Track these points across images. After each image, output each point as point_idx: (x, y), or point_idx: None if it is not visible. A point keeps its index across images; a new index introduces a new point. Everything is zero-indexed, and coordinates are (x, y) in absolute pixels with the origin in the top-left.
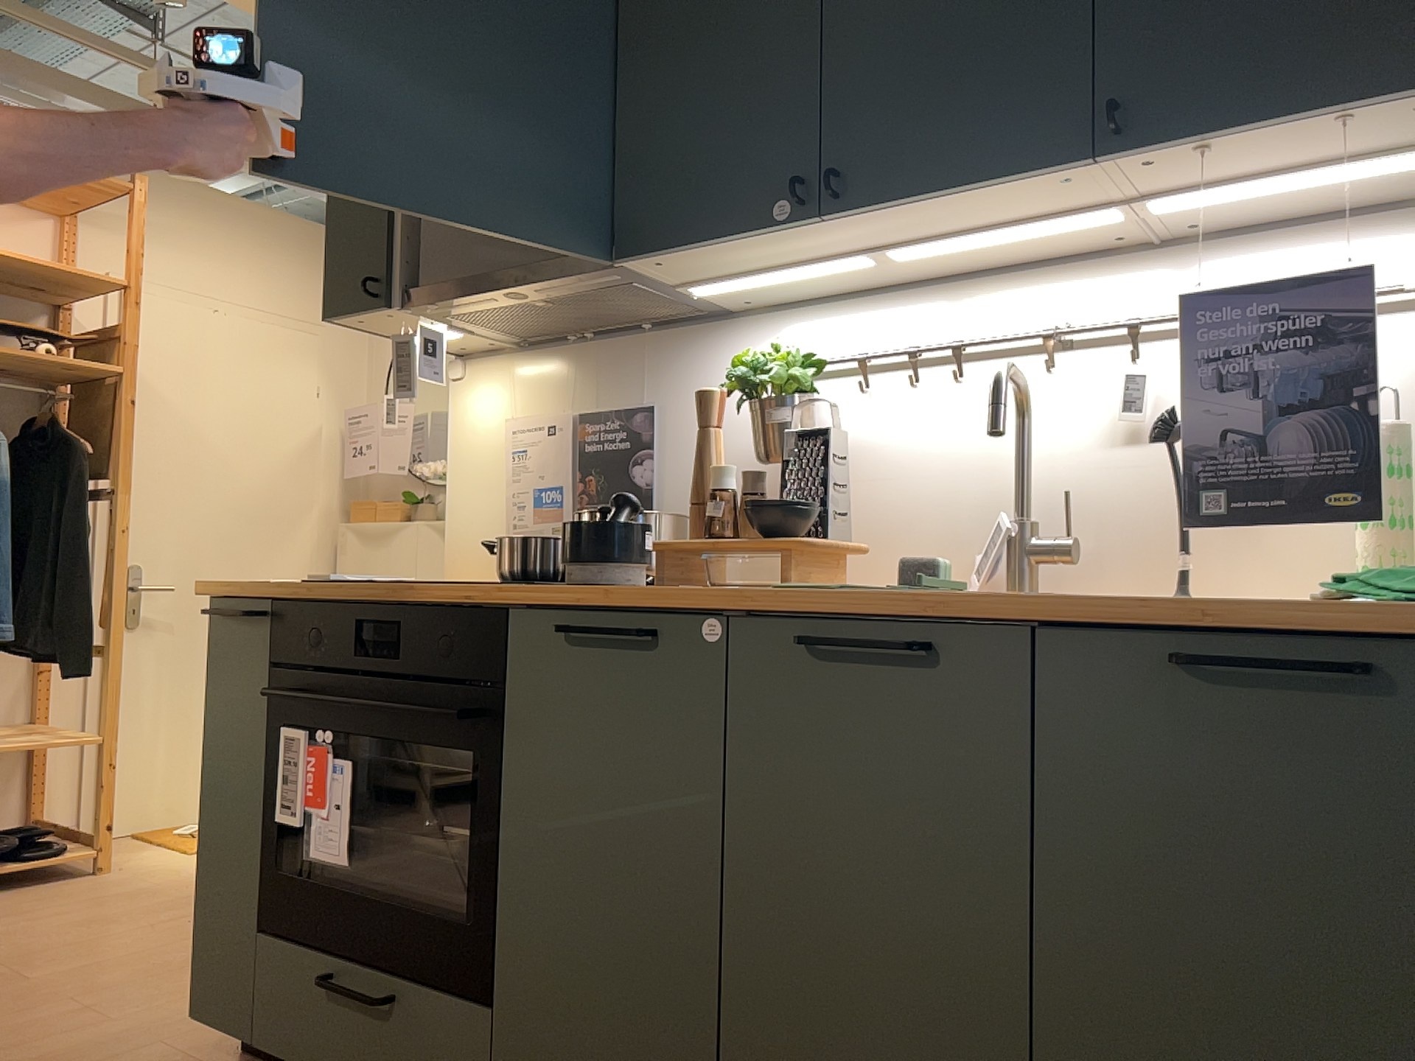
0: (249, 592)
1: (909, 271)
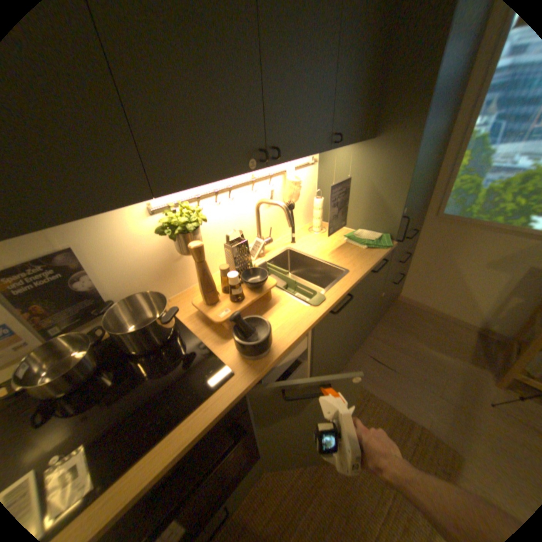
0: None
1: None
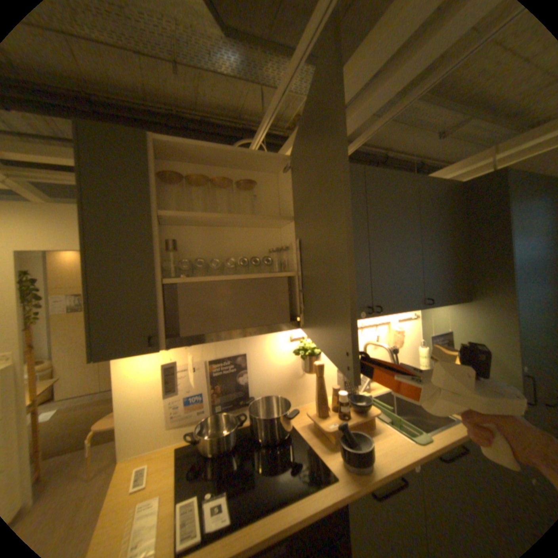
0: None
1: None
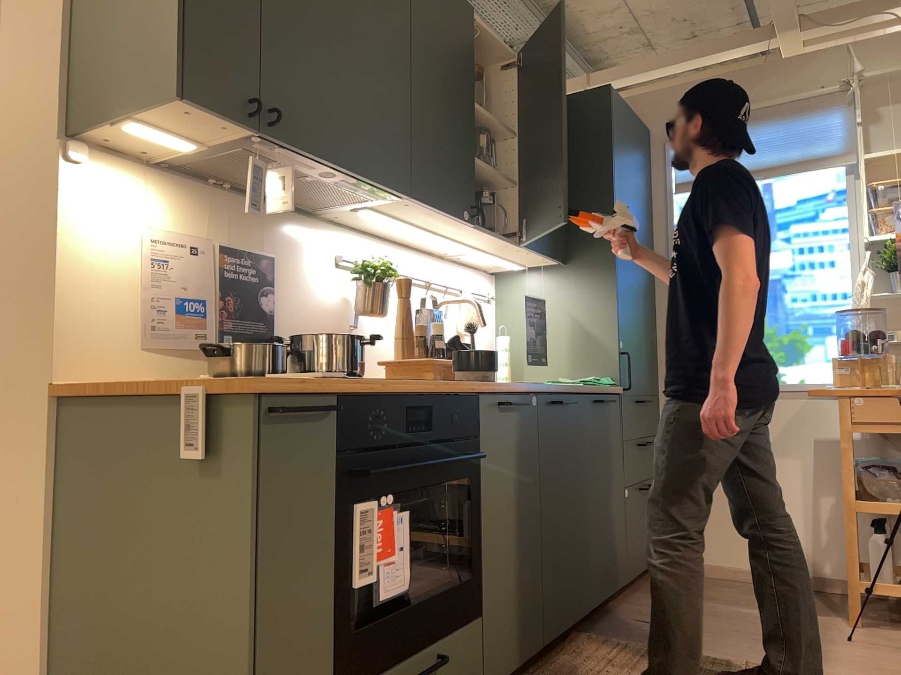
0: (320, 388)
1: (395, 234)
